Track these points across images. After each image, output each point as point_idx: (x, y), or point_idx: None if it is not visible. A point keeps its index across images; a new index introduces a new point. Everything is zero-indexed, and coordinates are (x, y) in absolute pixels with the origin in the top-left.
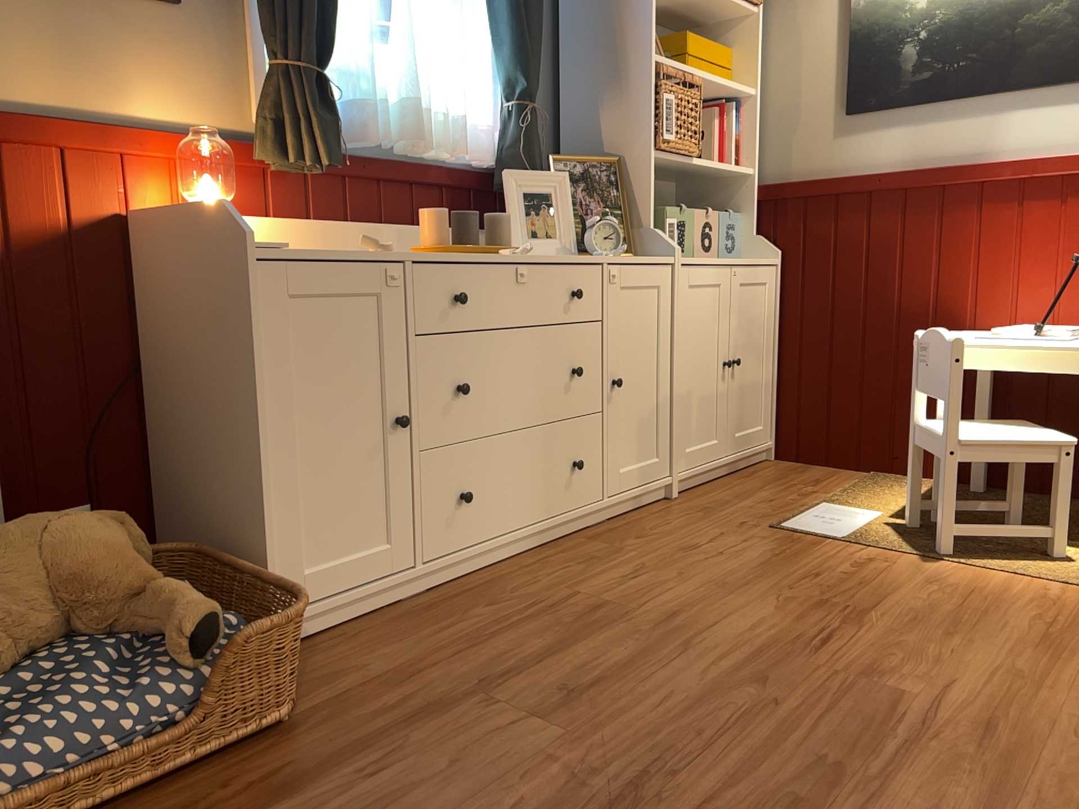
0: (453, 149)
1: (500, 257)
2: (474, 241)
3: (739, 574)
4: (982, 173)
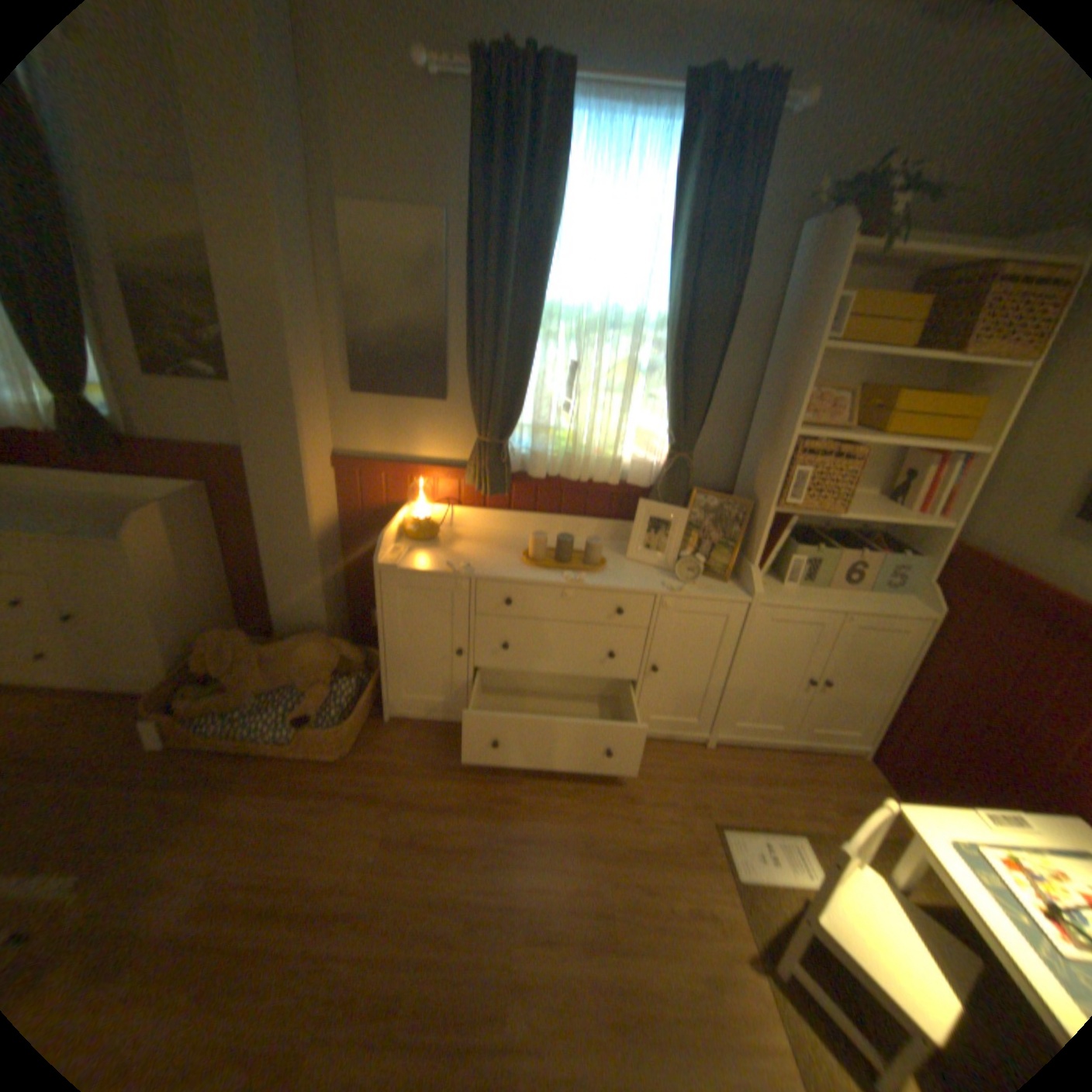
0: (606, 482)
1: (554, 583)
2: (564, 559)
3: (613, 850)
4: None
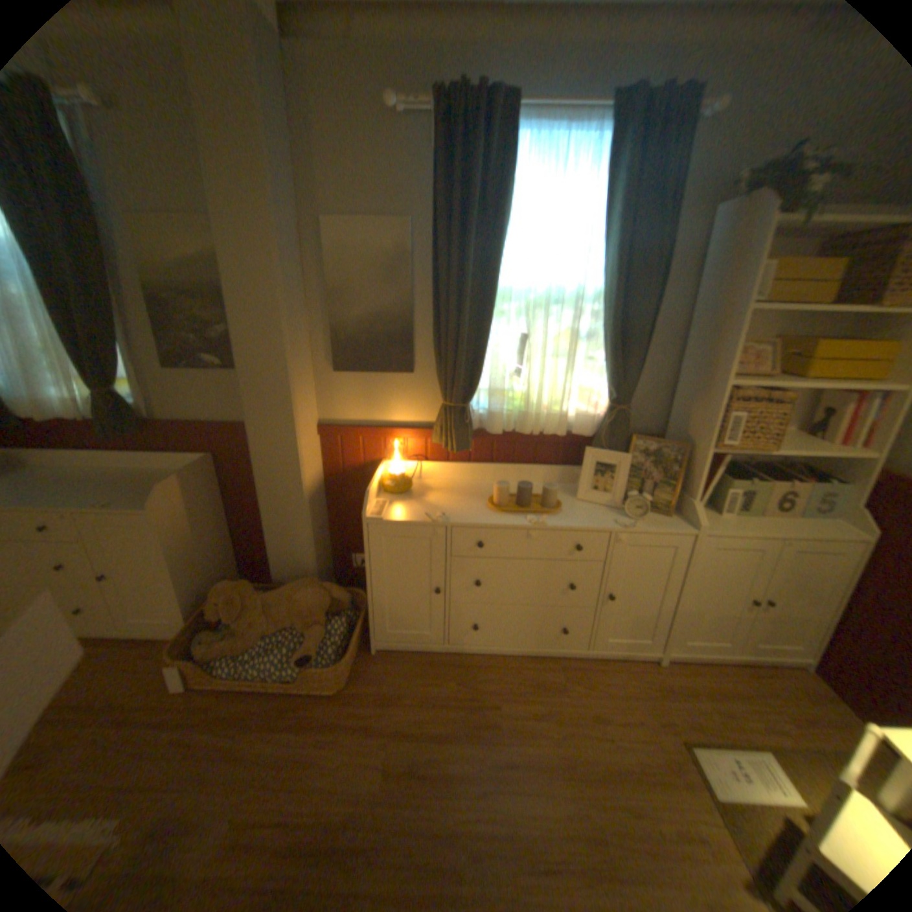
0: (555, 432)
1: (520, 525)
2: (525, 502)
3: (594, 771)
4: None
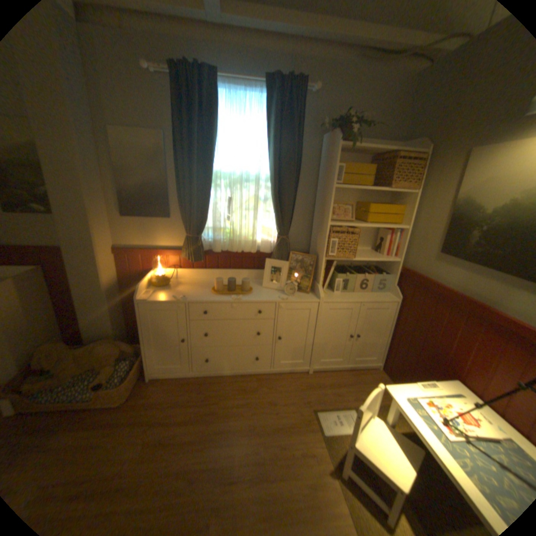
0: (250, 251)
1: (227, 301)
2: (232, 289)
3: (264, 430)
4: (492, 316)
